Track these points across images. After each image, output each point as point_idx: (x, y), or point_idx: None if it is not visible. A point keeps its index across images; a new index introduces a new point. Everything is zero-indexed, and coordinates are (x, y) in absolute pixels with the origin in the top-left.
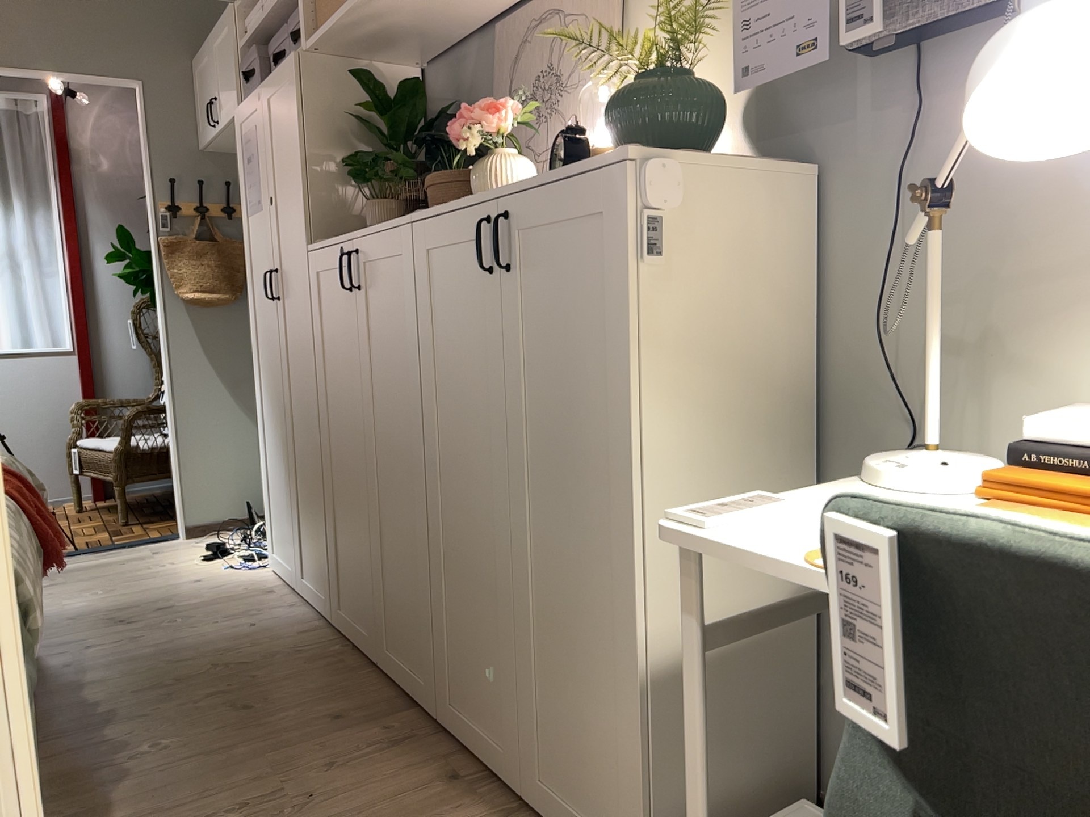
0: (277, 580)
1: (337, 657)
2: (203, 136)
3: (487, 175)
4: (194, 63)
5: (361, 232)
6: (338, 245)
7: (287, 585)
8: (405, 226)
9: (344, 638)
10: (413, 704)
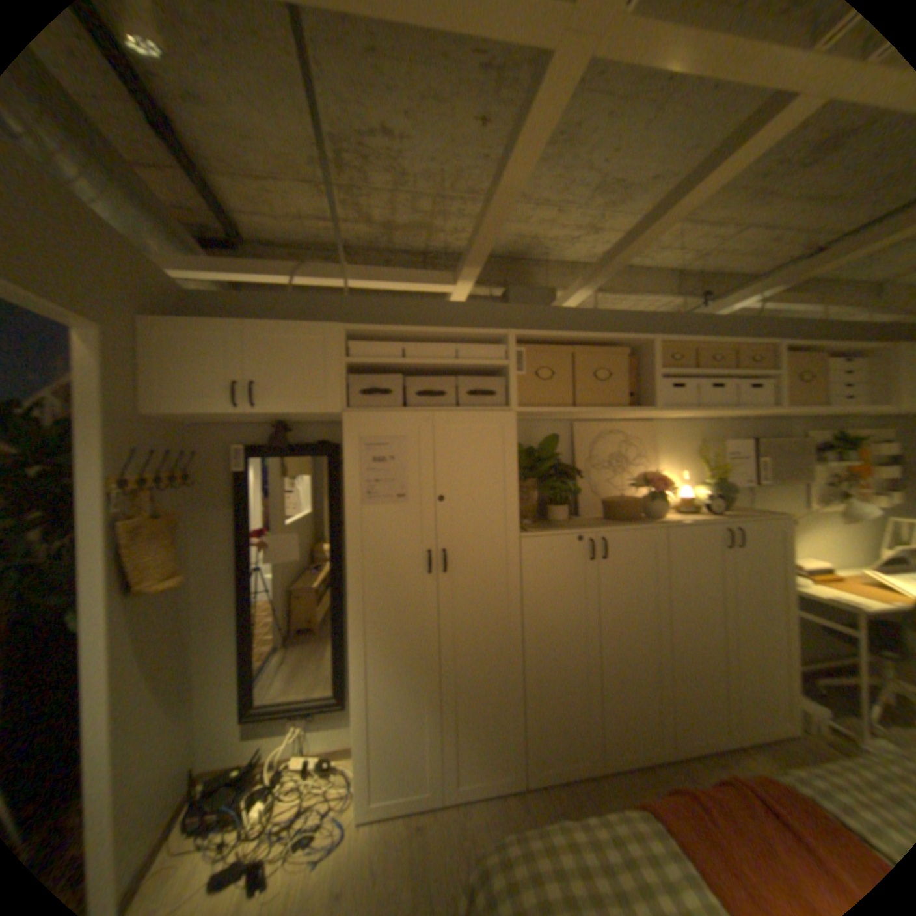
0: (391, 822)
1: (576, 794)
2: (173, 404)
3: (667, 505)
4: (149, 321)
5: (590, 526)
6: (577, 535)
7: (408, 815)
8: (662, 529)
9: (544, 788)
10: (645, 768)
